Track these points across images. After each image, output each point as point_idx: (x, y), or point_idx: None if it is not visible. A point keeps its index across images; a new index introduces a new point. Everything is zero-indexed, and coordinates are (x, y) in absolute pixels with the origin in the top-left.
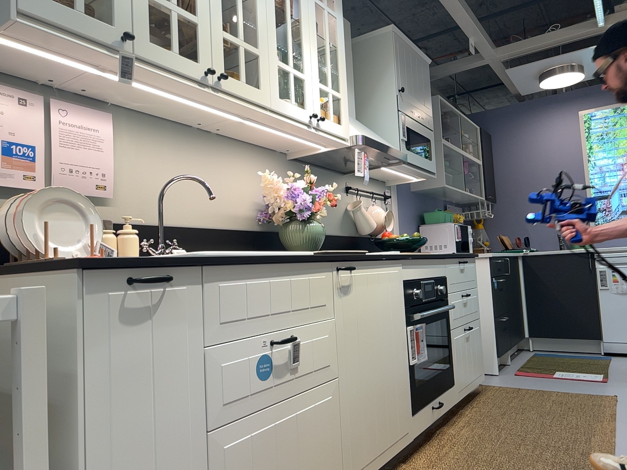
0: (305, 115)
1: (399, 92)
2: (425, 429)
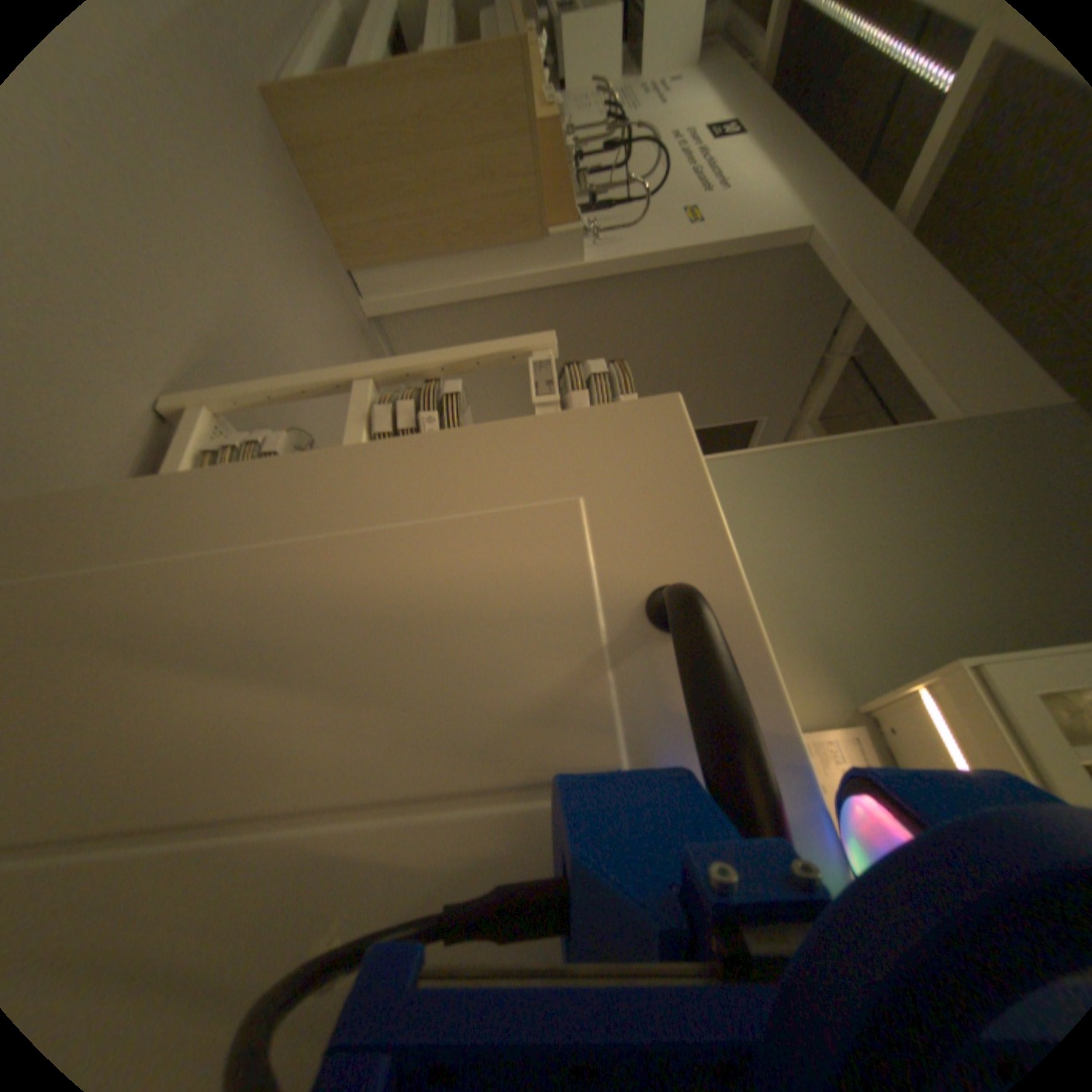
0: None
1: None
2: None
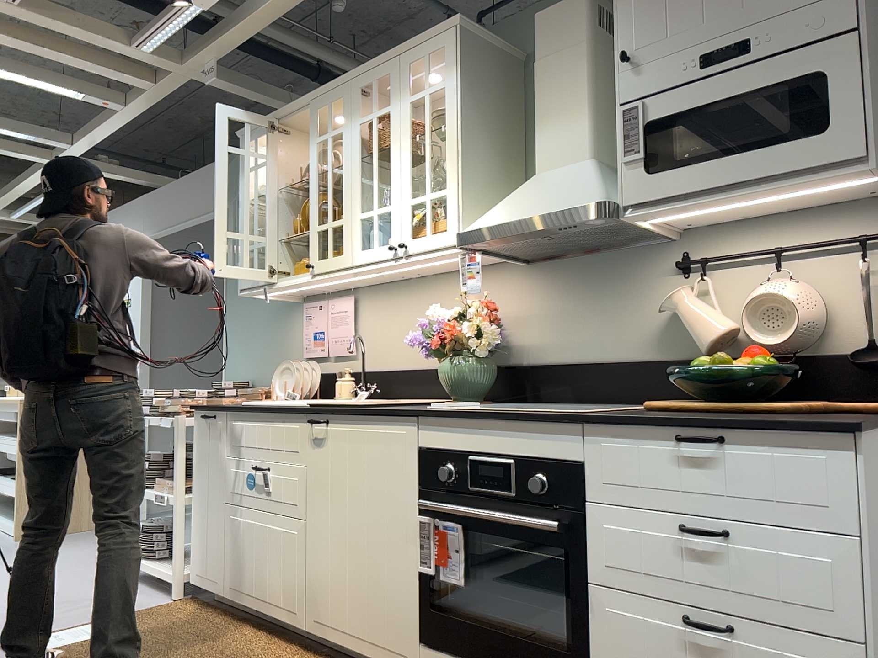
0: (387, 251)
1: (622, 65)
2: None
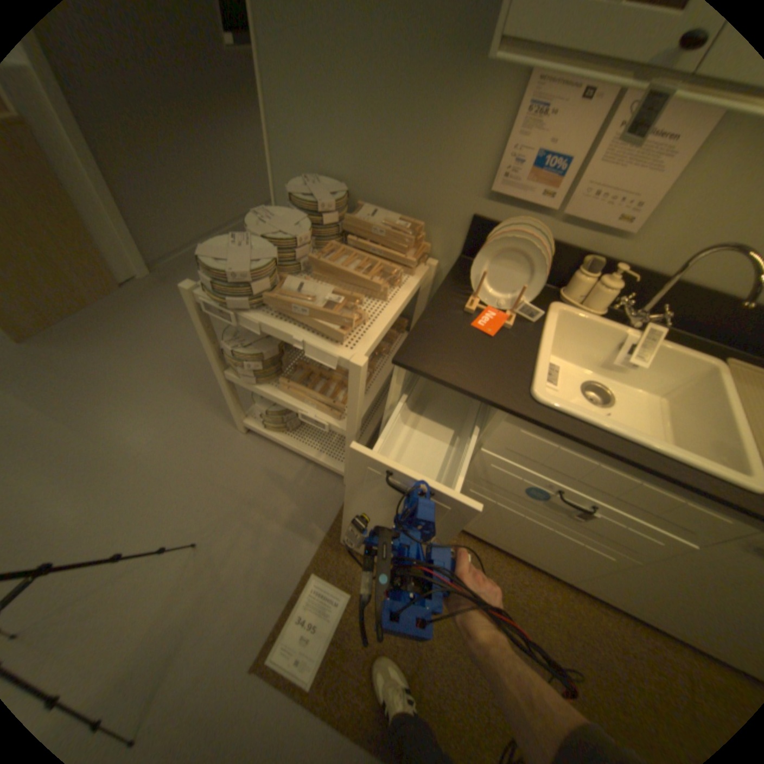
0: None
1: None
2: None
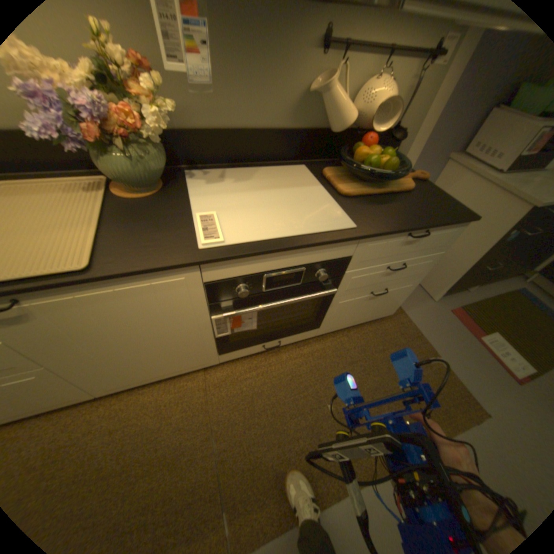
0: None
1: None
2: (244, 356)
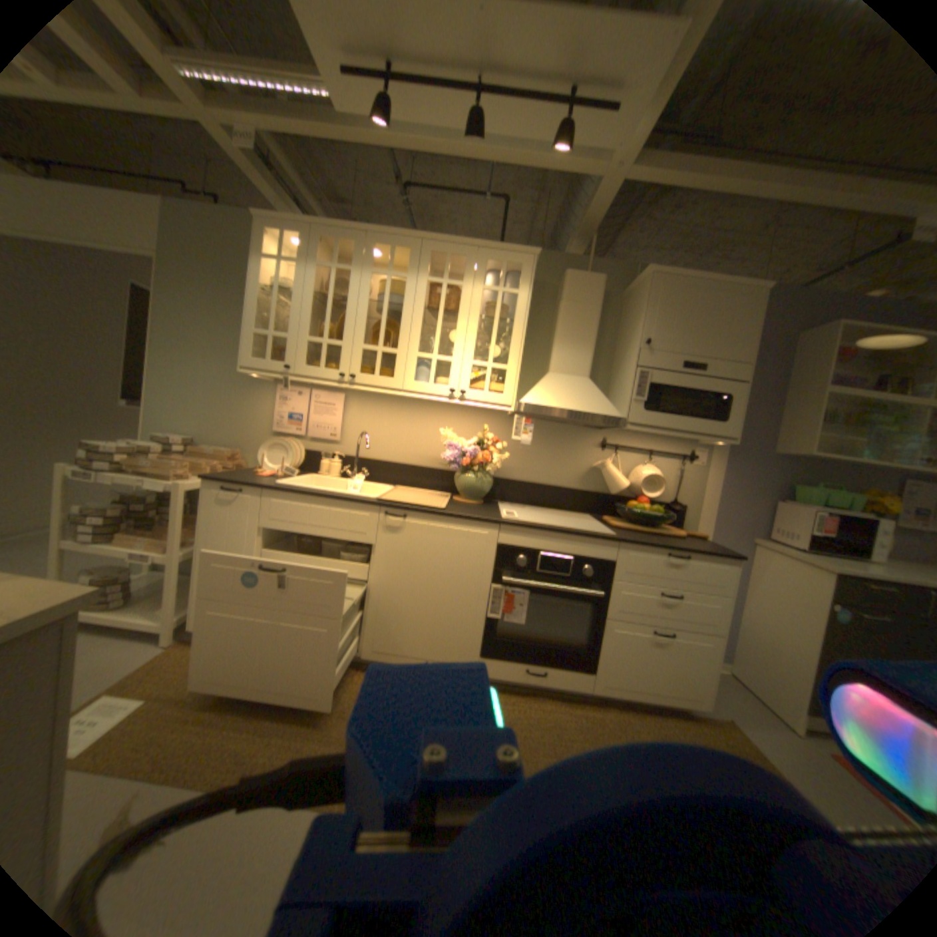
0: (443, 391)
1: (643, 344)
2: (502, 681)
